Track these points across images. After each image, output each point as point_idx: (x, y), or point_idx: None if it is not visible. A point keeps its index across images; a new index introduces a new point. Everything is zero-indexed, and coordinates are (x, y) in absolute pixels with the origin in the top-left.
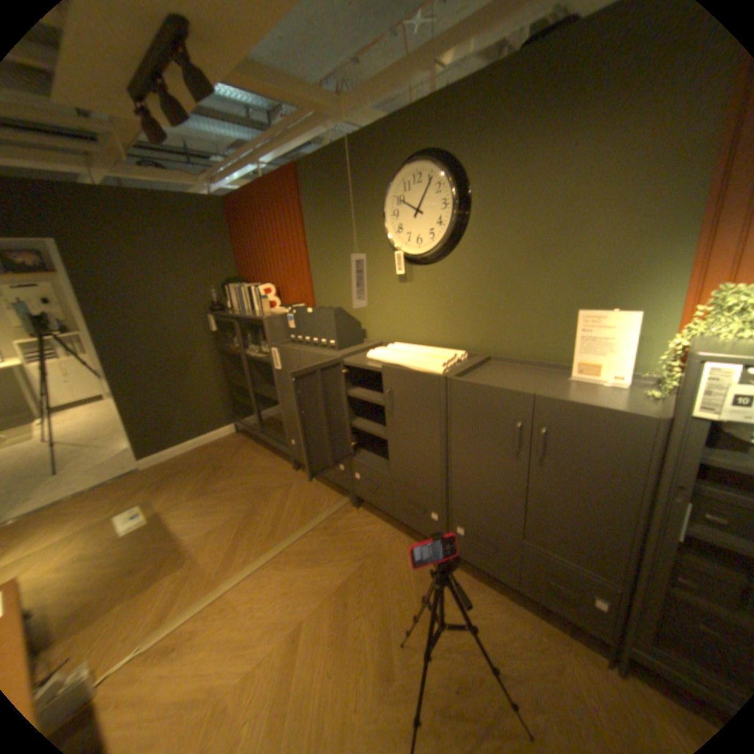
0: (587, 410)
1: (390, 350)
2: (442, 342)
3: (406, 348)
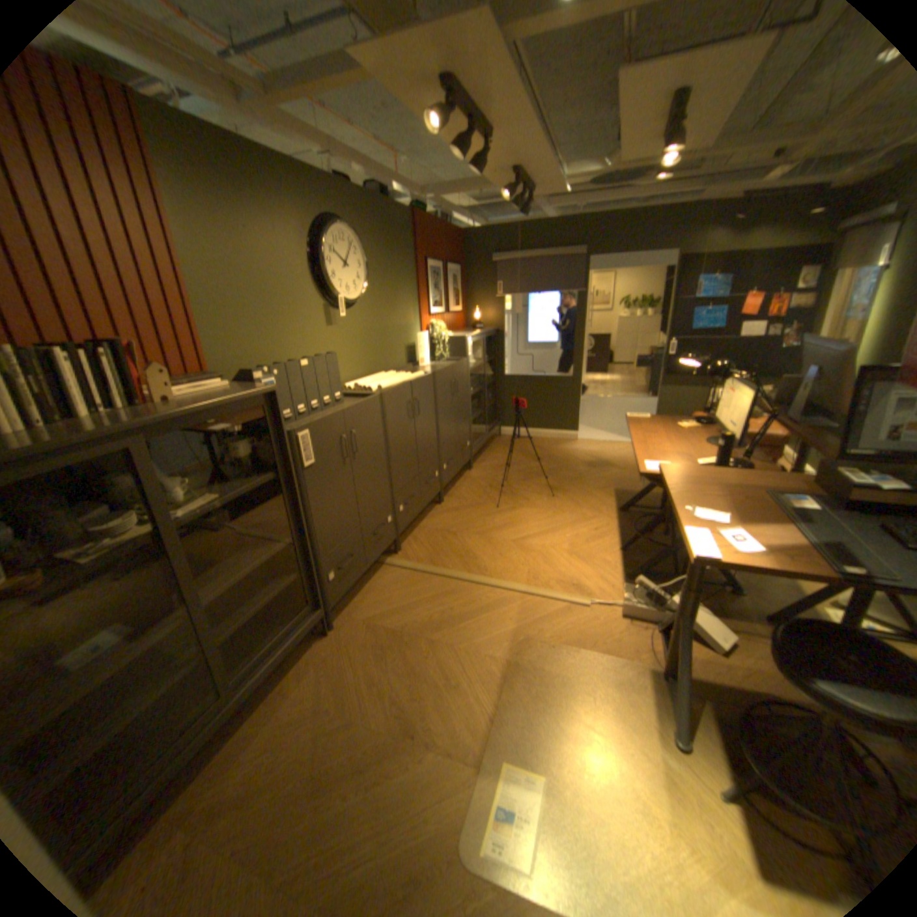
0: (460, 365)
1: (372, 383)
2: (361, 374)
3: (369, 380)
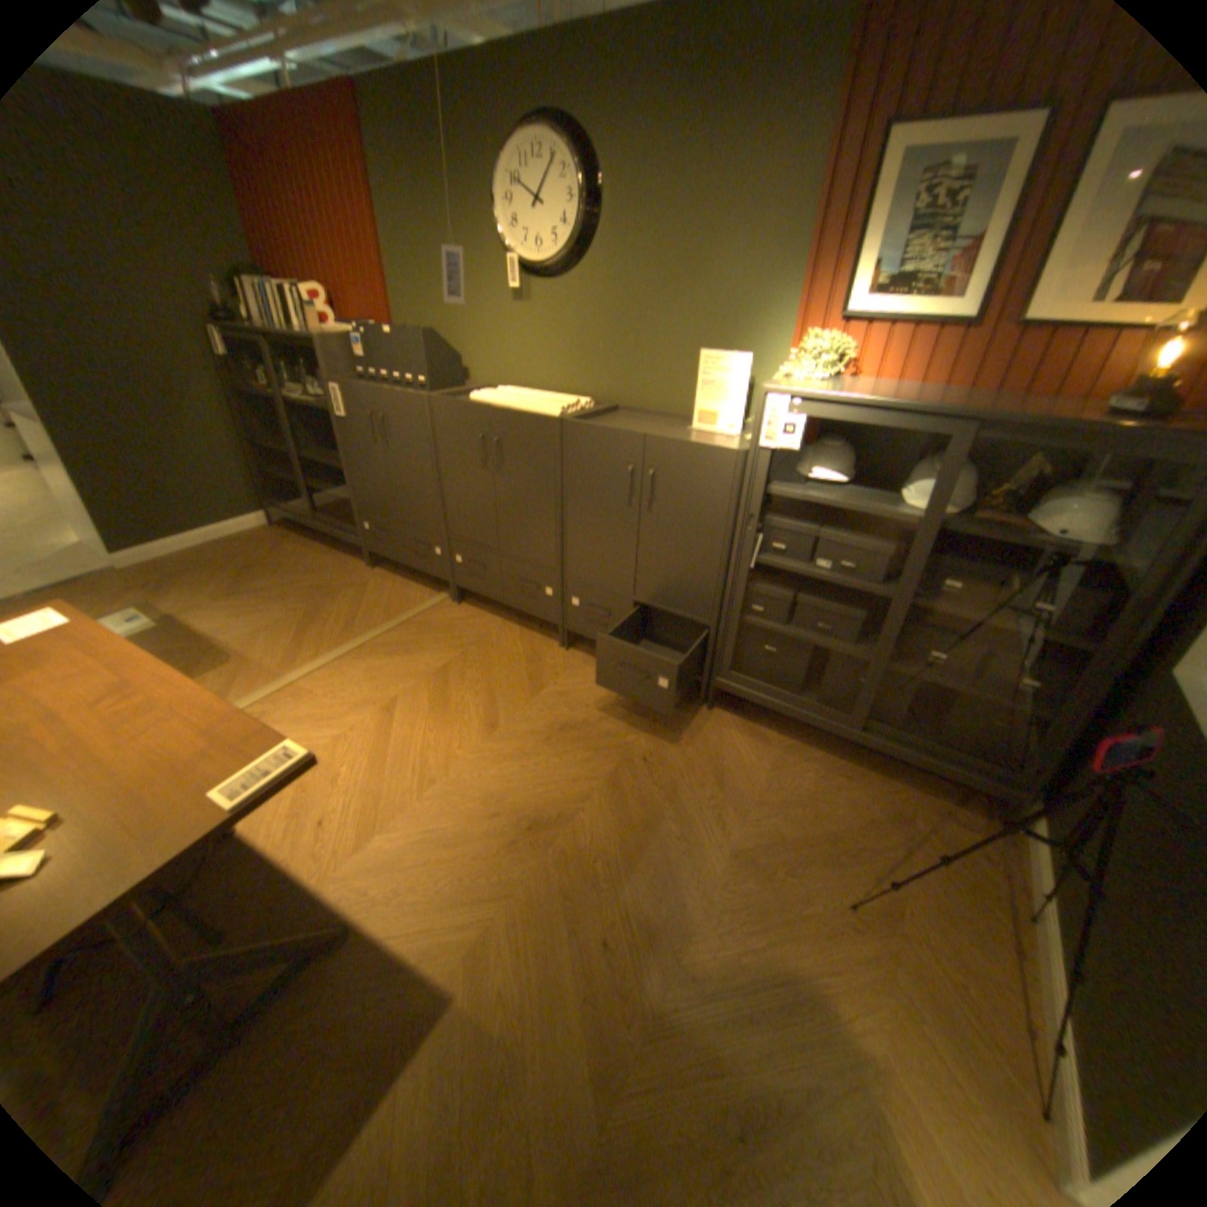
0: (687, 448)
1: (501, 392)
2: (566, 388)
3: (522, 391)
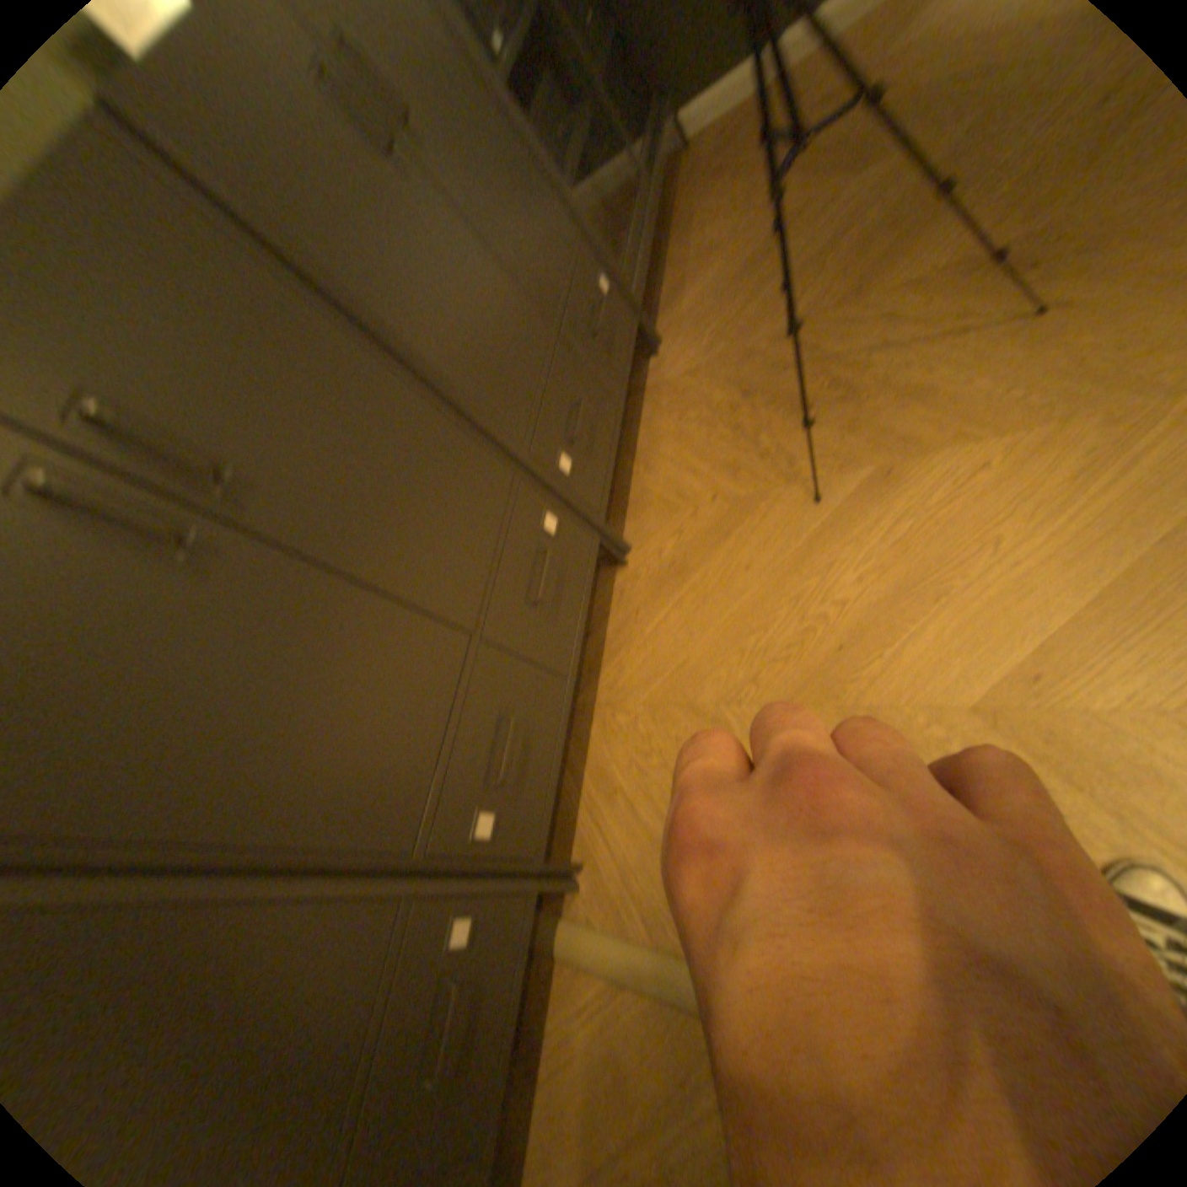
0: None
1: None
2: None
3: None
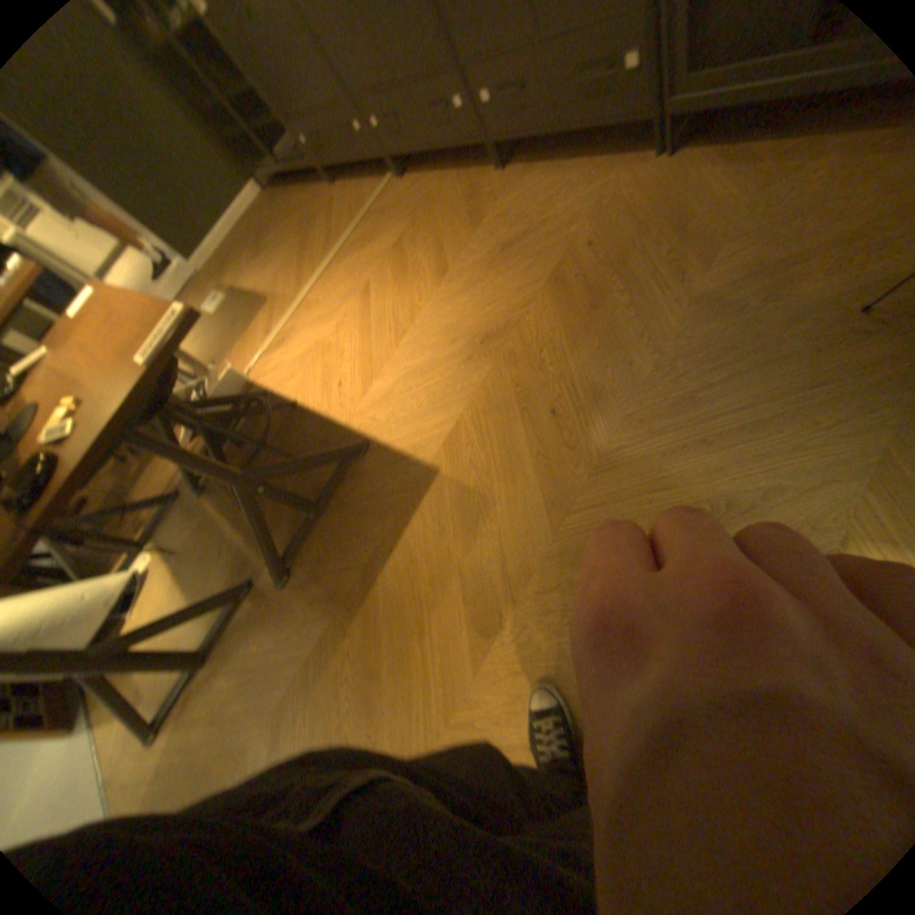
0: None
1: None
2: None
3: None
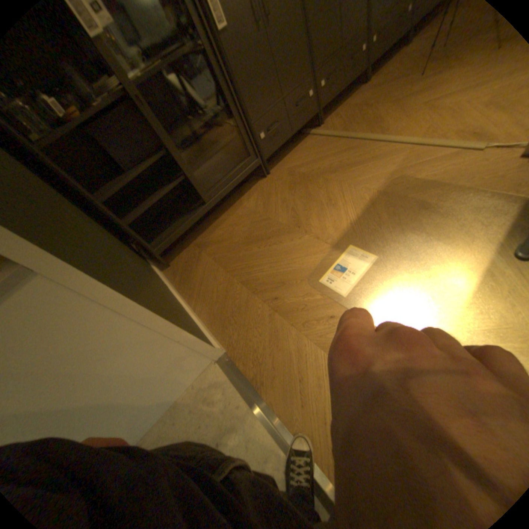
0: None
1: None
2: None
3: None
